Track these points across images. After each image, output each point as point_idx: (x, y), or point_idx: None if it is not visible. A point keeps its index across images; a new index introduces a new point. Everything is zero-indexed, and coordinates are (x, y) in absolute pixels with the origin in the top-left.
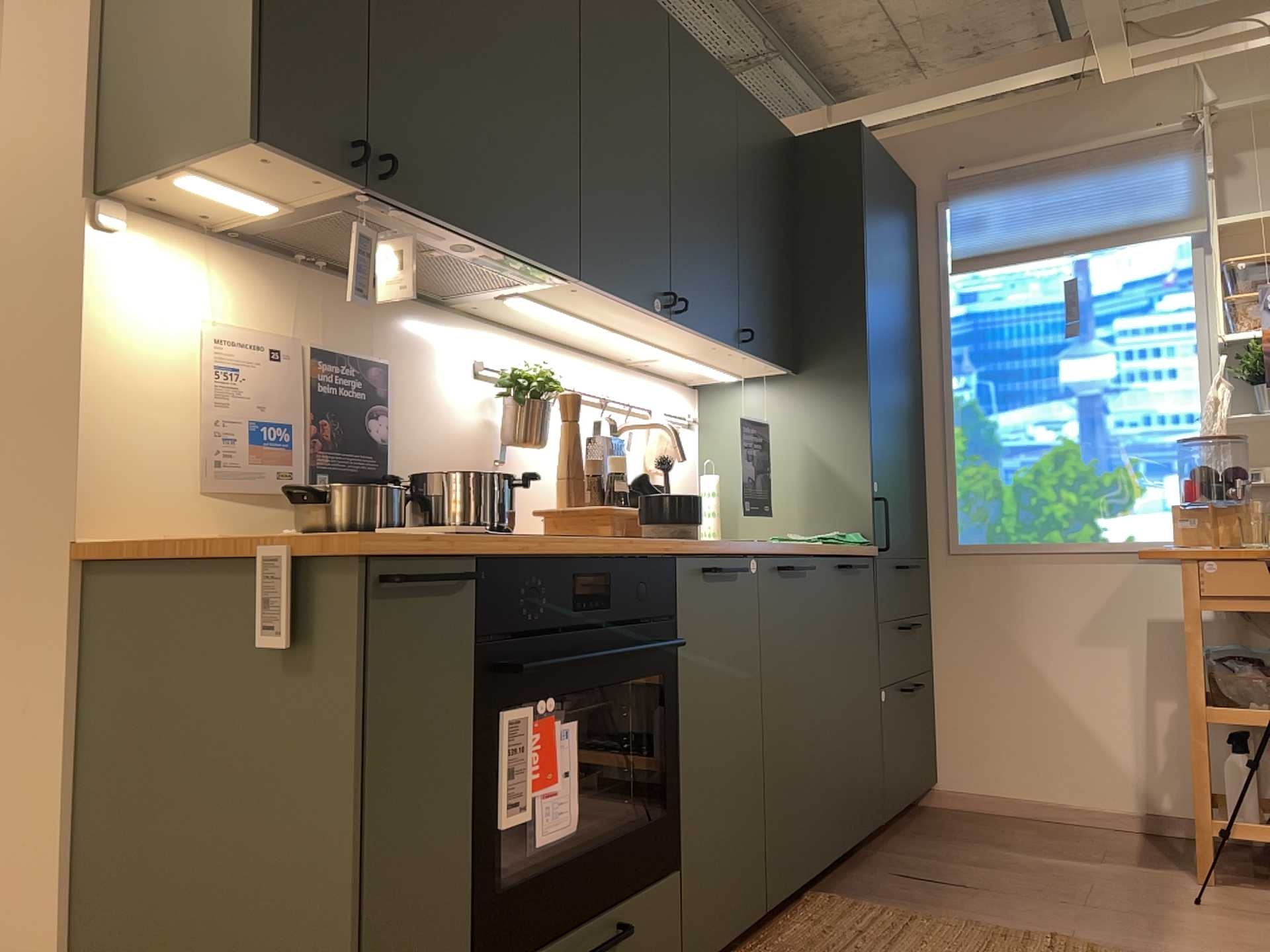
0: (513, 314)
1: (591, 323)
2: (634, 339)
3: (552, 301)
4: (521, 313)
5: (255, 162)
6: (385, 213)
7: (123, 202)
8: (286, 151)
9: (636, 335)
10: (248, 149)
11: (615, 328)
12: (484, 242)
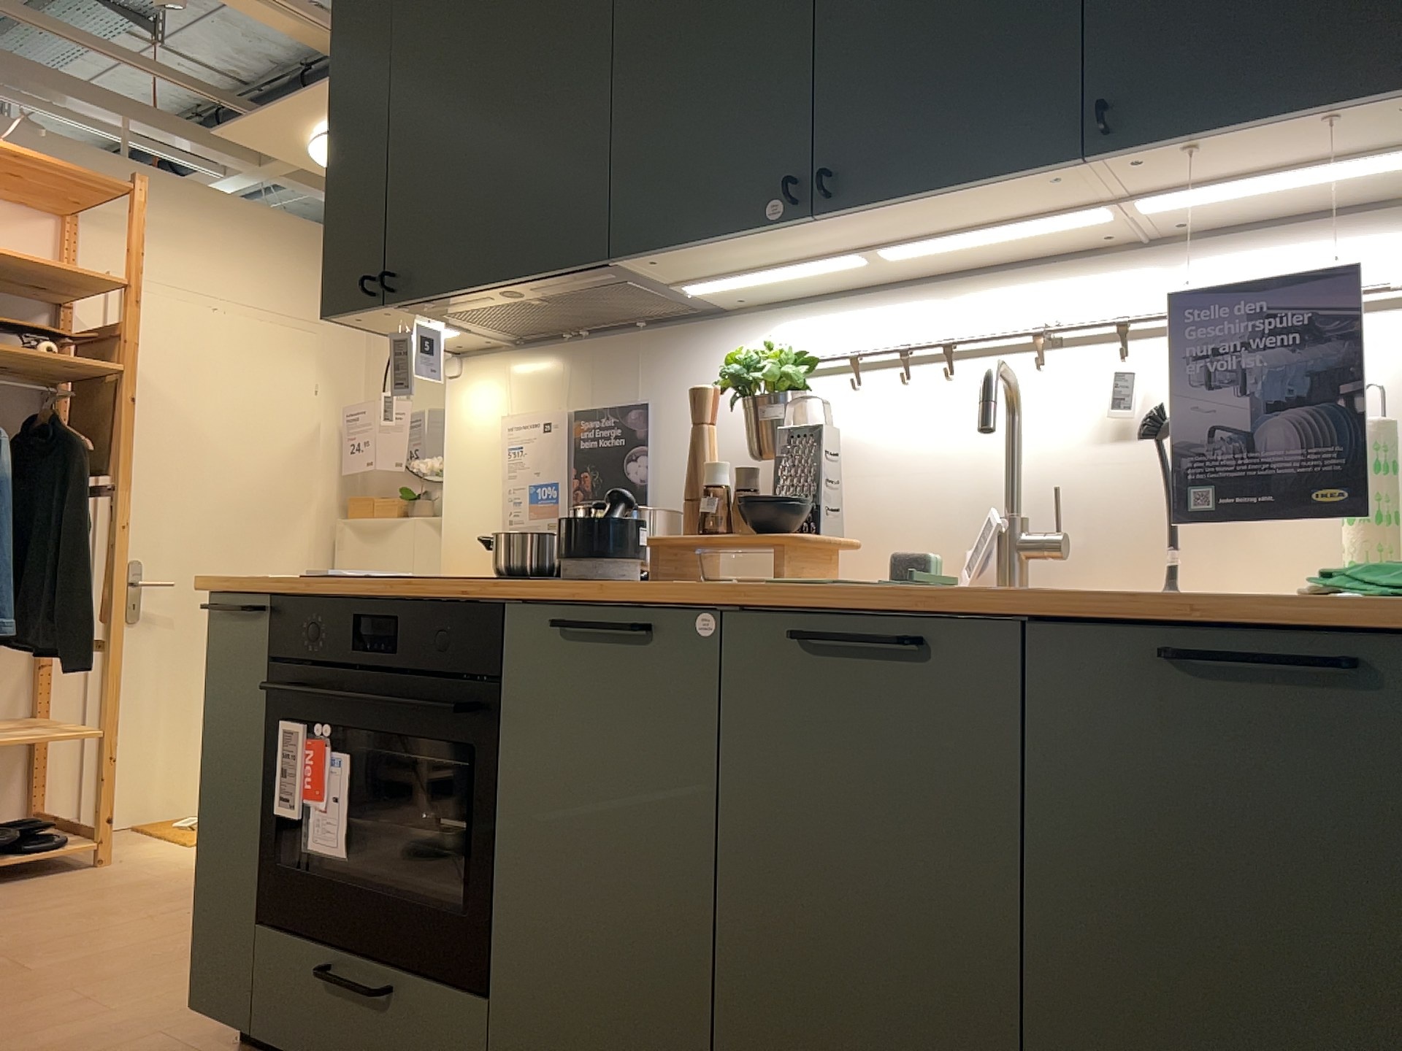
0: (796, 286)
1: (819, 262)
2: (937, 241)
3: (723, 270)
4: (787, 282)
5: (364, 322)
6: (436, 307)
7: (466, 352)
8: (345, 312)
9: (922, 237)
10: (341, 322)
11: (865, 249)
12: (499, 286)
